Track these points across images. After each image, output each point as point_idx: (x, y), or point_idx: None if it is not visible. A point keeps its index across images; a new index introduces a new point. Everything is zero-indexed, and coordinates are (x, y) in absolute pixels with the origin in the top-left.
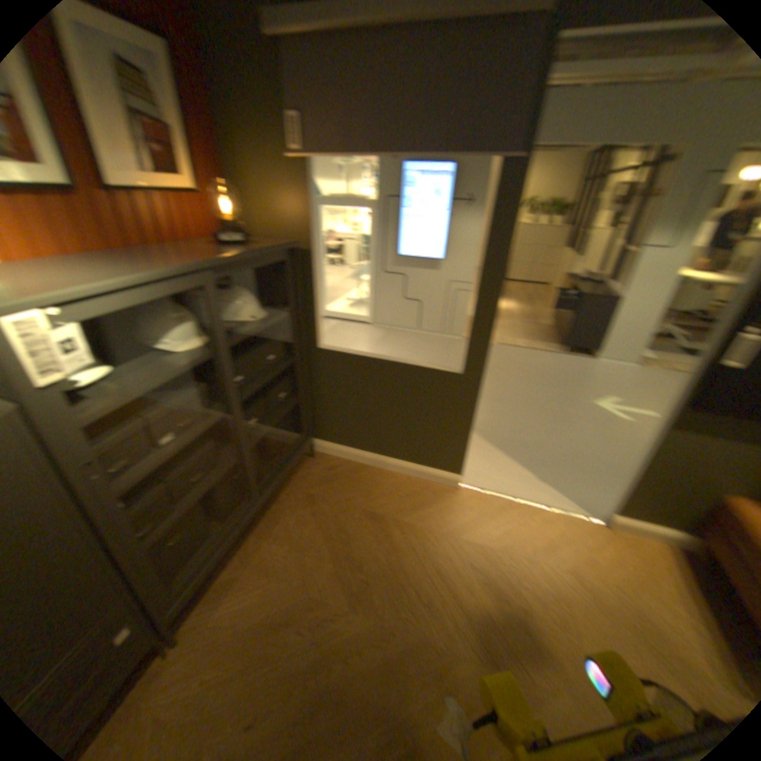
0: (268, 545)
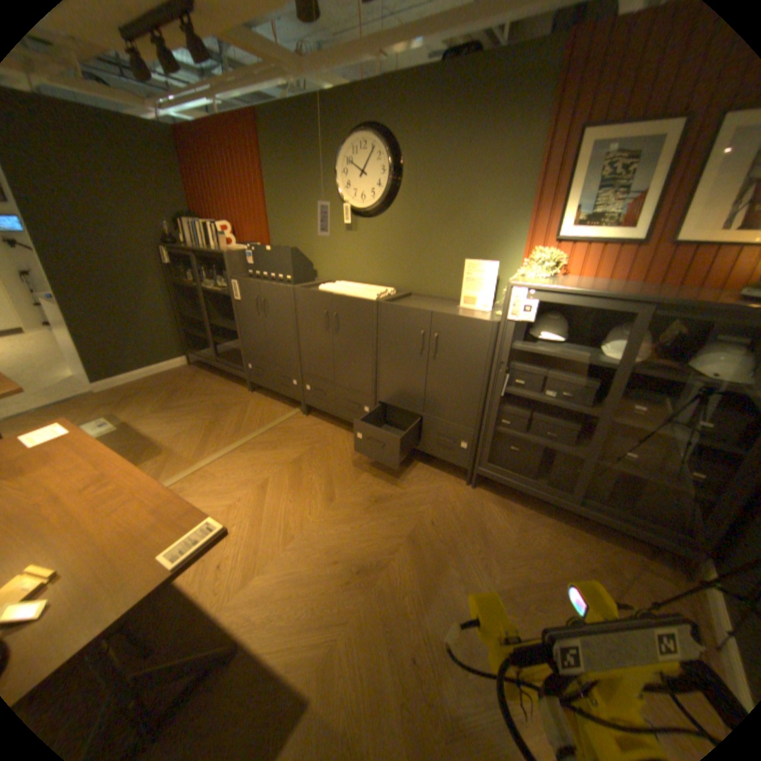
0: (547, 534)
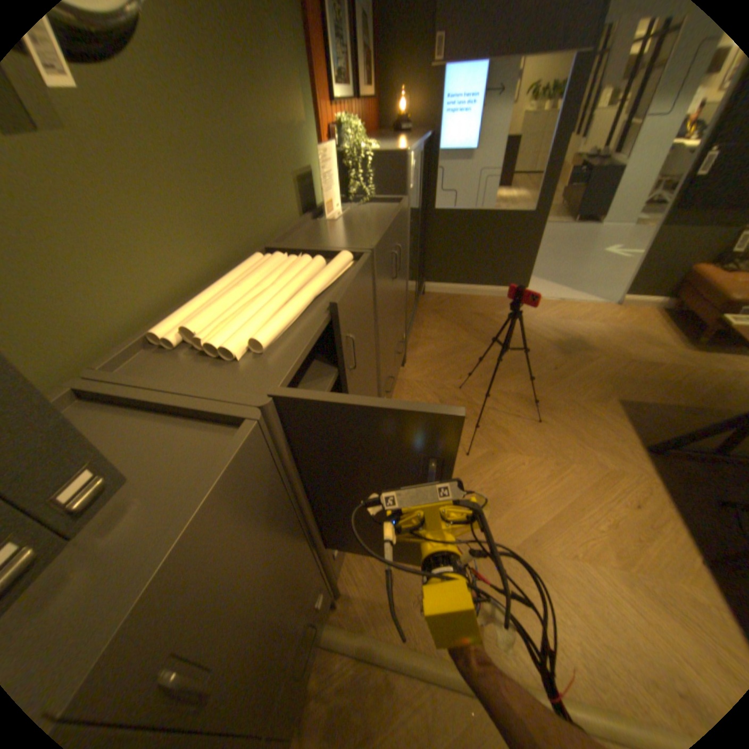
0: (425, 330)
